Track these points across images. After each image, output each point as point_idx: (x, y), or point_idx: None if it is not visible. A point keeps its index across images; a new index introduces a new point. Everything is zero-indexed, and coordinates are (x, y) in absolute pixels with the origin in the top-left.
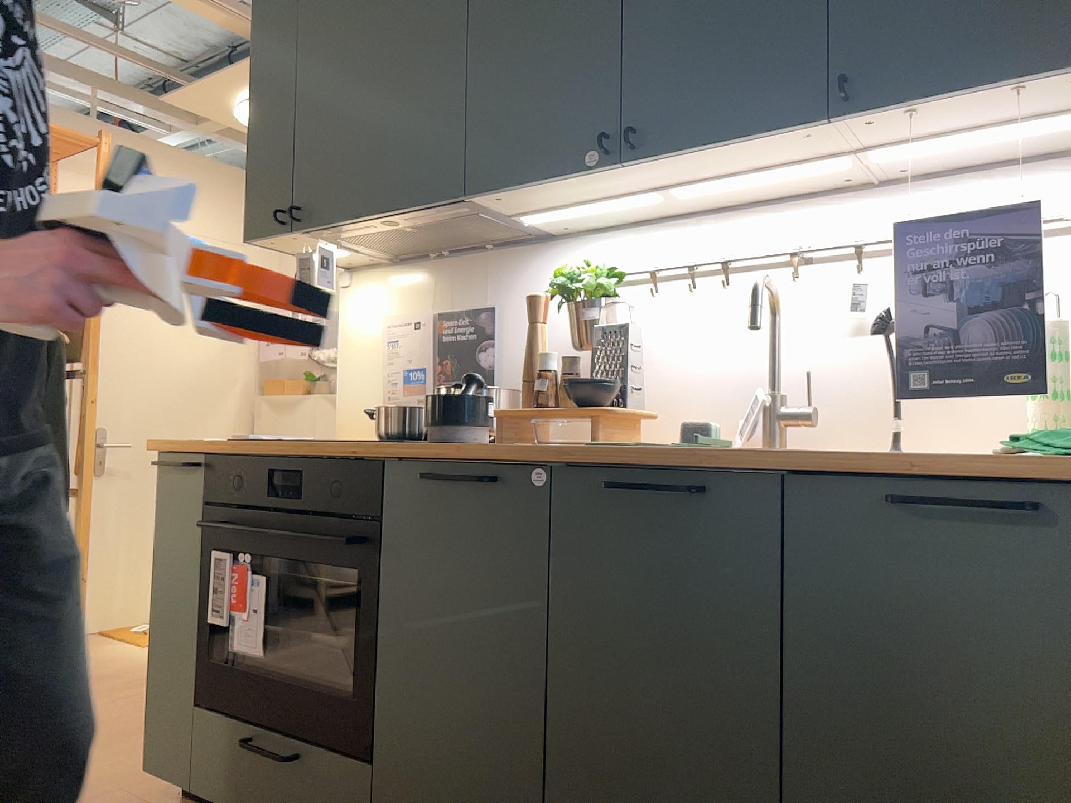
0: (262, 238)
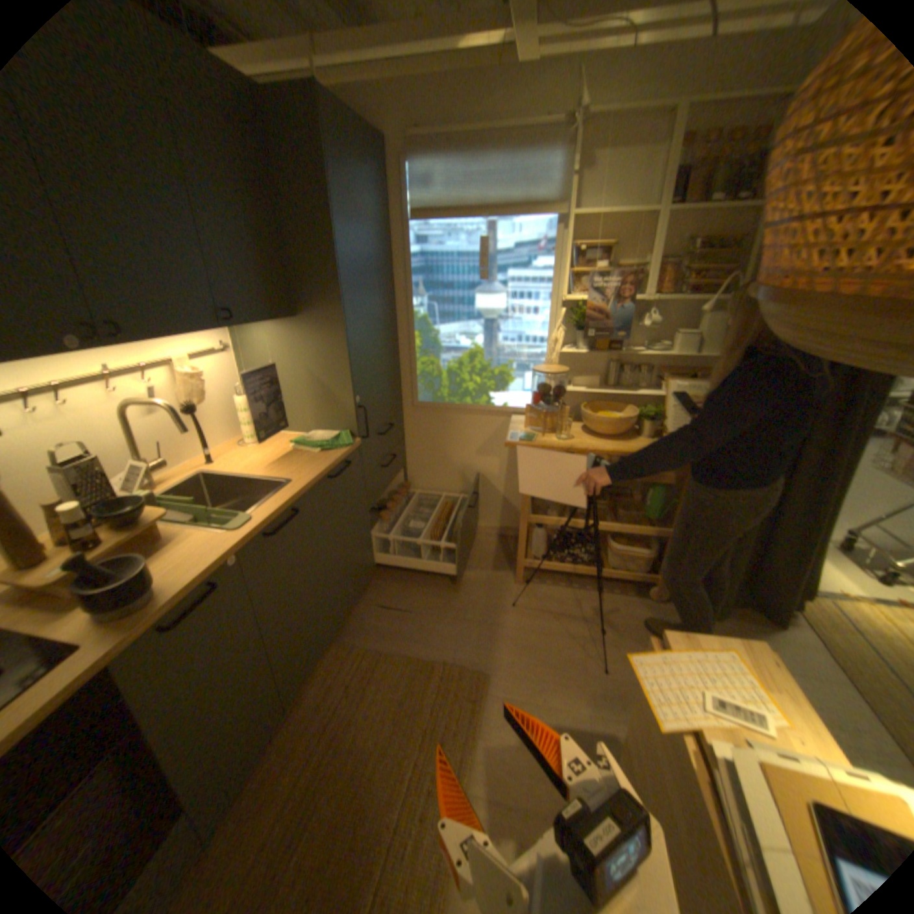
0: None
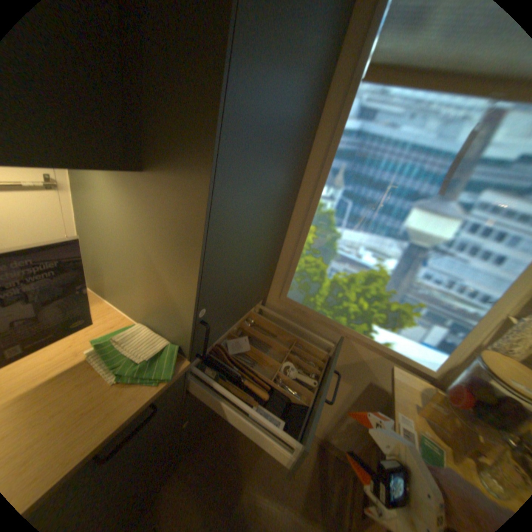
0: None
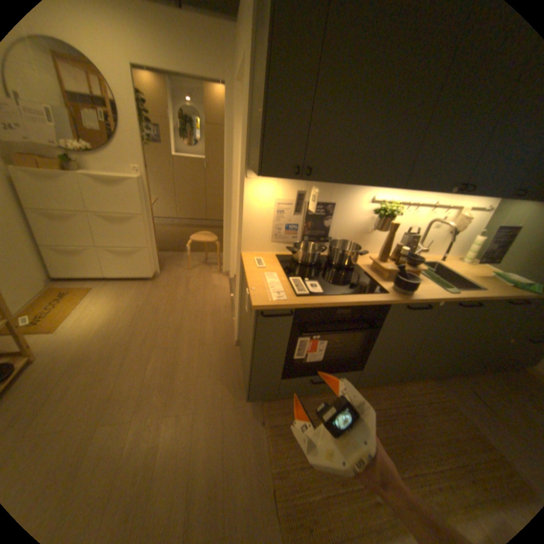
0: (271, 176)
